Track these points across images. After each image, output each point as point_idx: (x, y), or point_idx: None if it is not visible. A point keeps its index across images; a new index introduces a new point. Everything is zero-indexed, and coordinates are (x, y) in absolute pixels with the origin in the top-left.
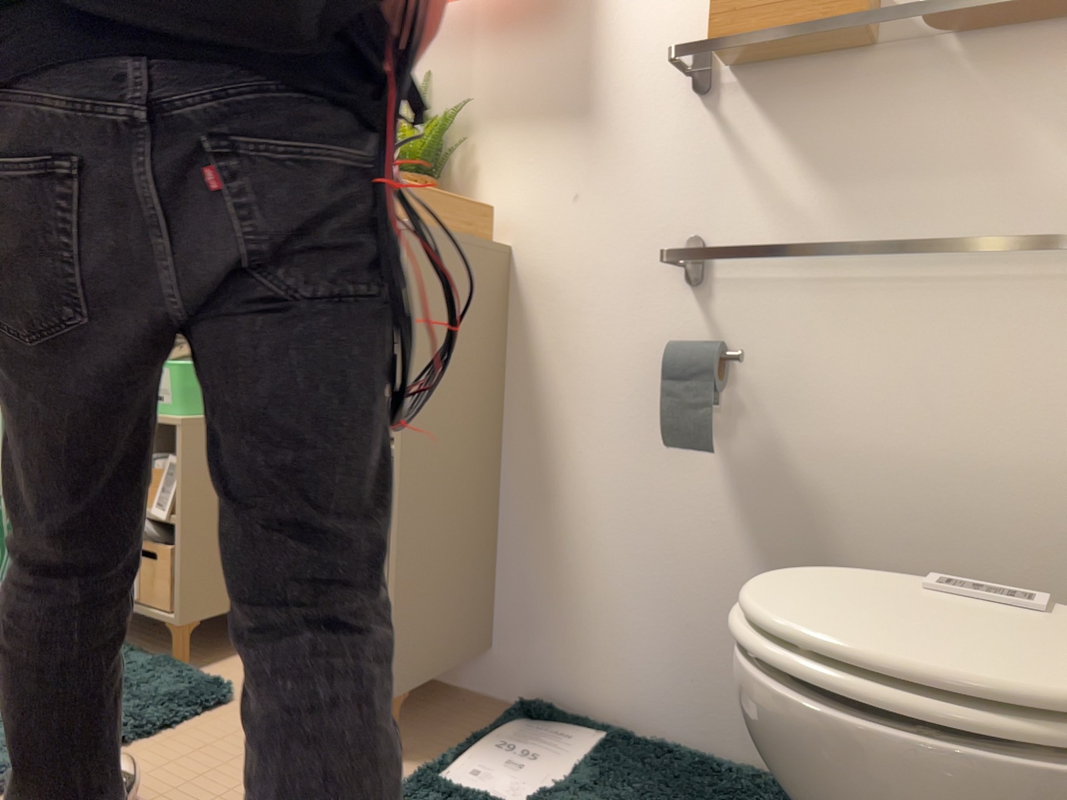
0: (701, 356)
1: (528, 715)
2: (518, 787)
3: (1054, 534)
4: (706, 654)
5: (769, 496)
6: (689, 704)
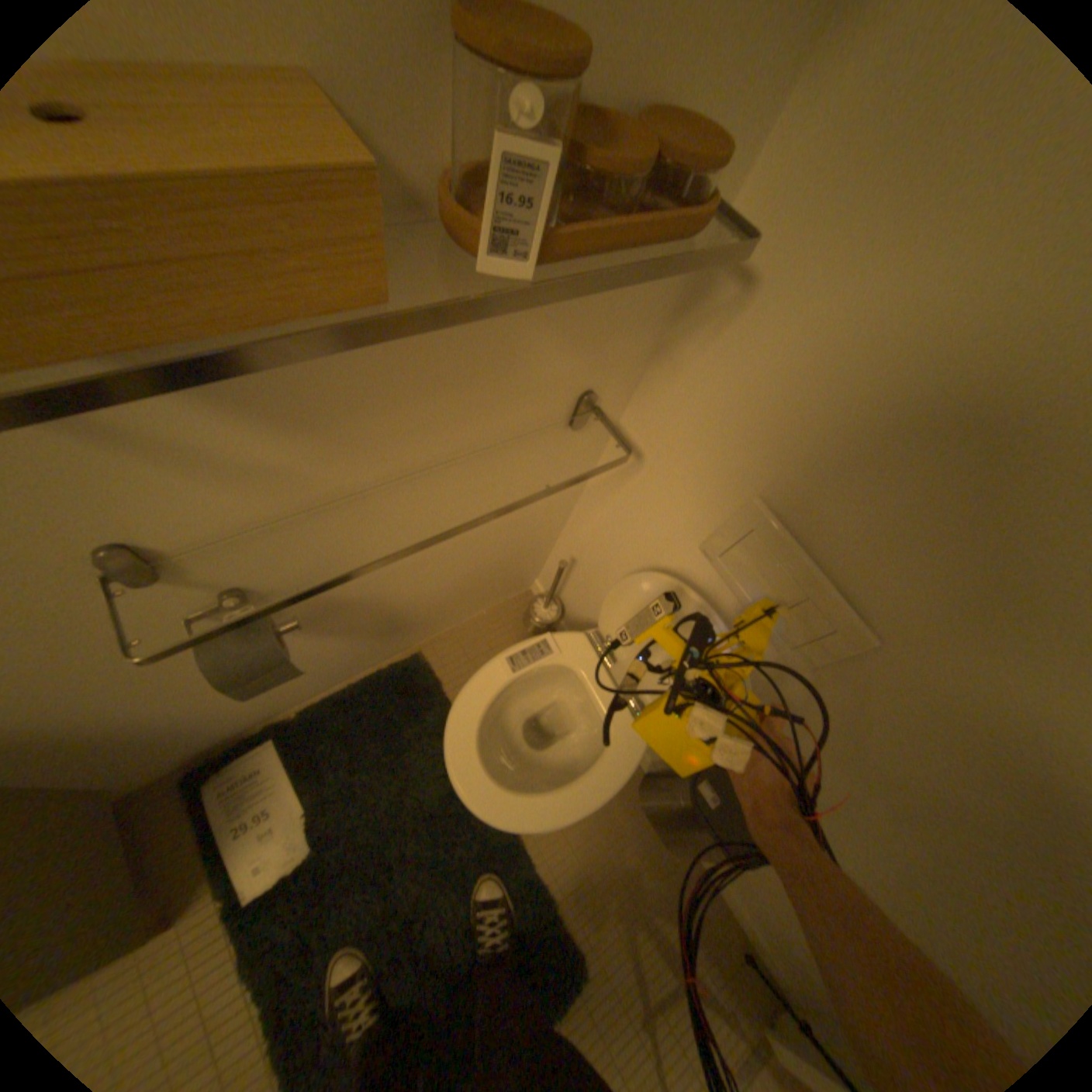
0: (265, 660)
1: (201, 787)
2: (293, 850)
3: (513, 537)
4: (315, 676)
5: (334, 618)
6: (311, 690)
